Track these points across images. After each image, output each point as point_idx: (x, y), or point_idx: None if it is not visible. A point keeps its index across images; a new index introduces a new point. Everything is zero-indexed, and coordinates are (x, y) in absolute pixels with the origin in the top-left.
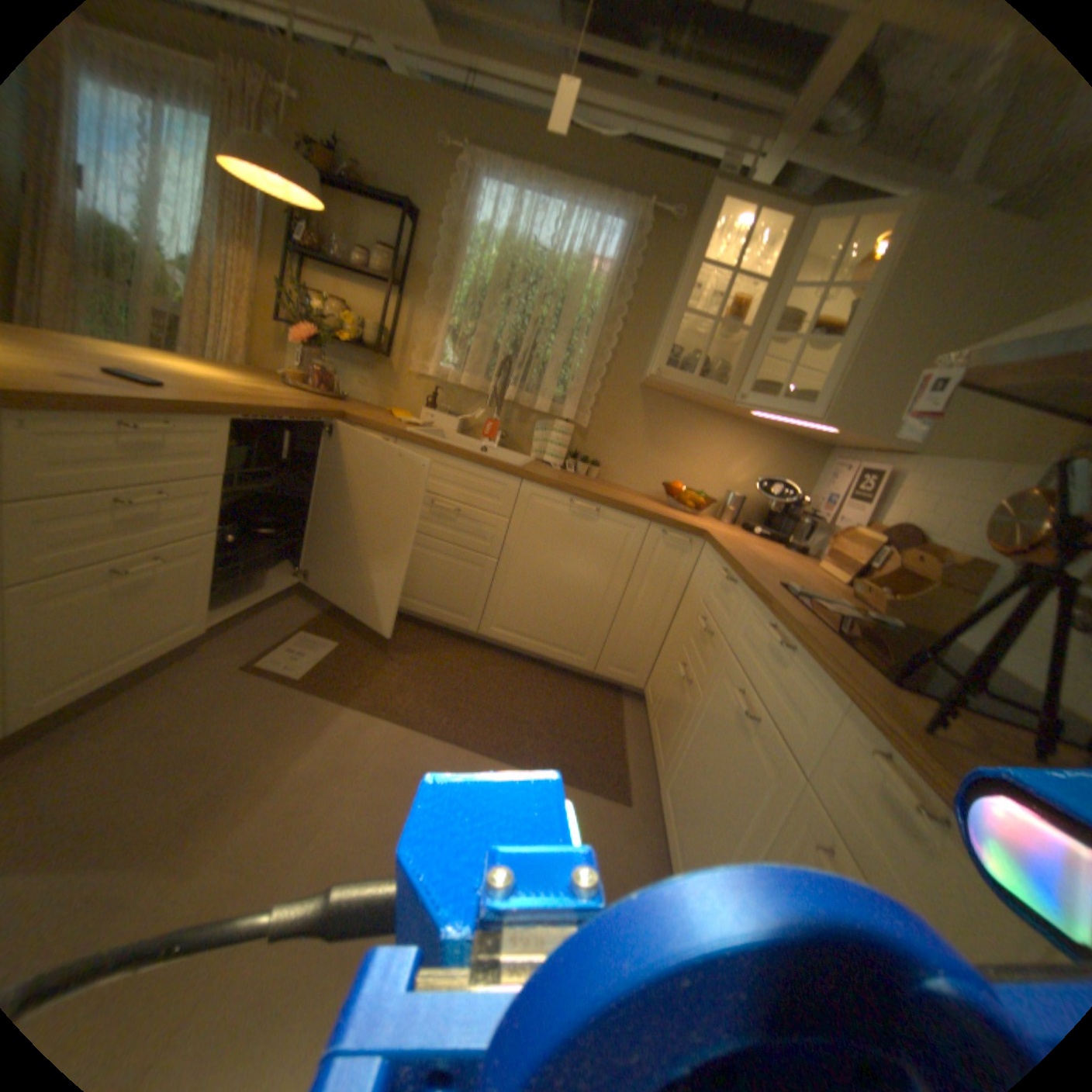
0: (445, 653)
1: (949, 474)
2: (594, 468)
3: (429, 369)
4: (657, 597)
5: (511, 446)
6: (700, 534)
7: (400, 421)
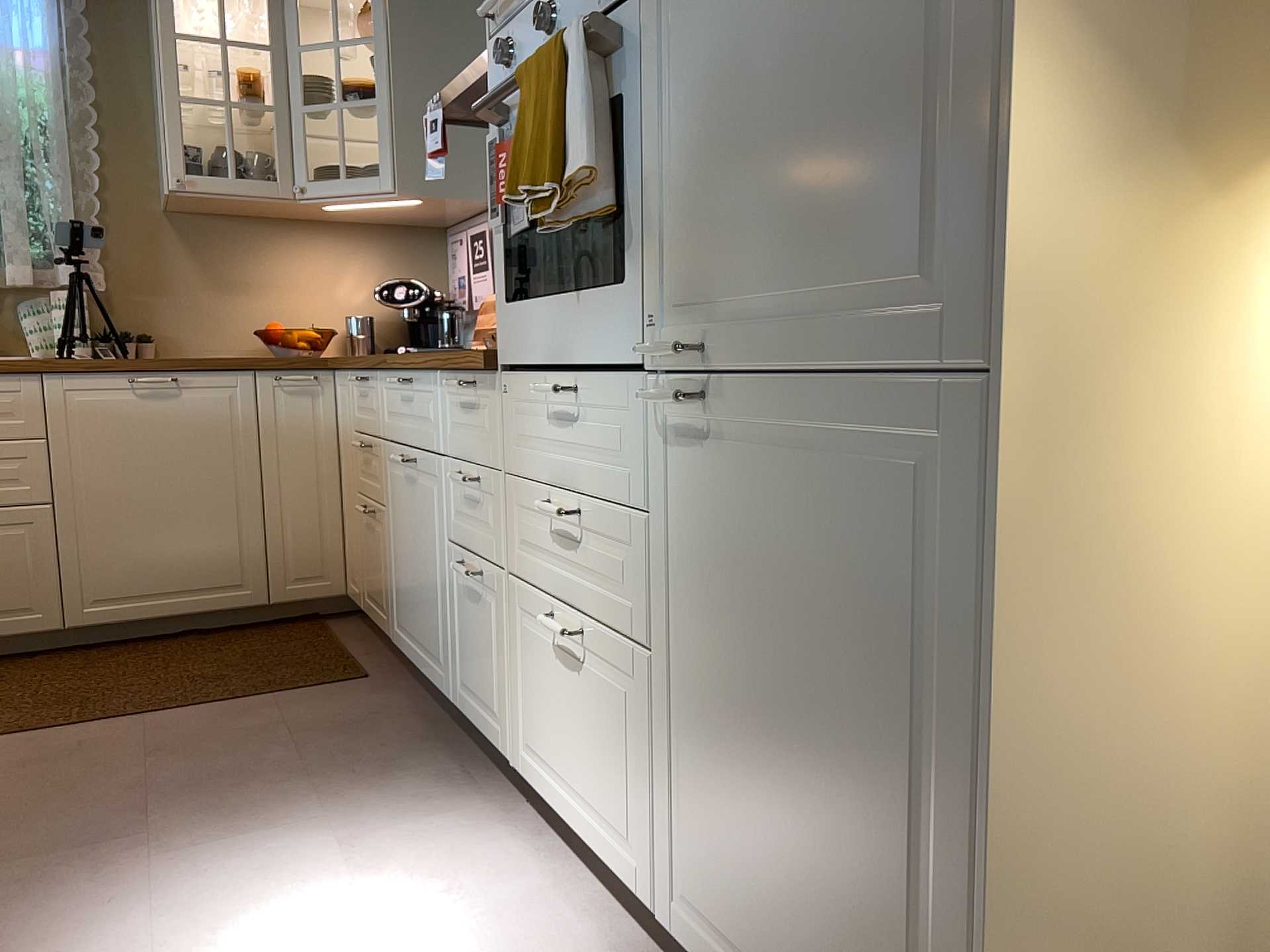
0: (25, 673)
1: None
2: (145, 343)
3: None
4: (306, 462)
5: None
6: (321, 361)
7: None
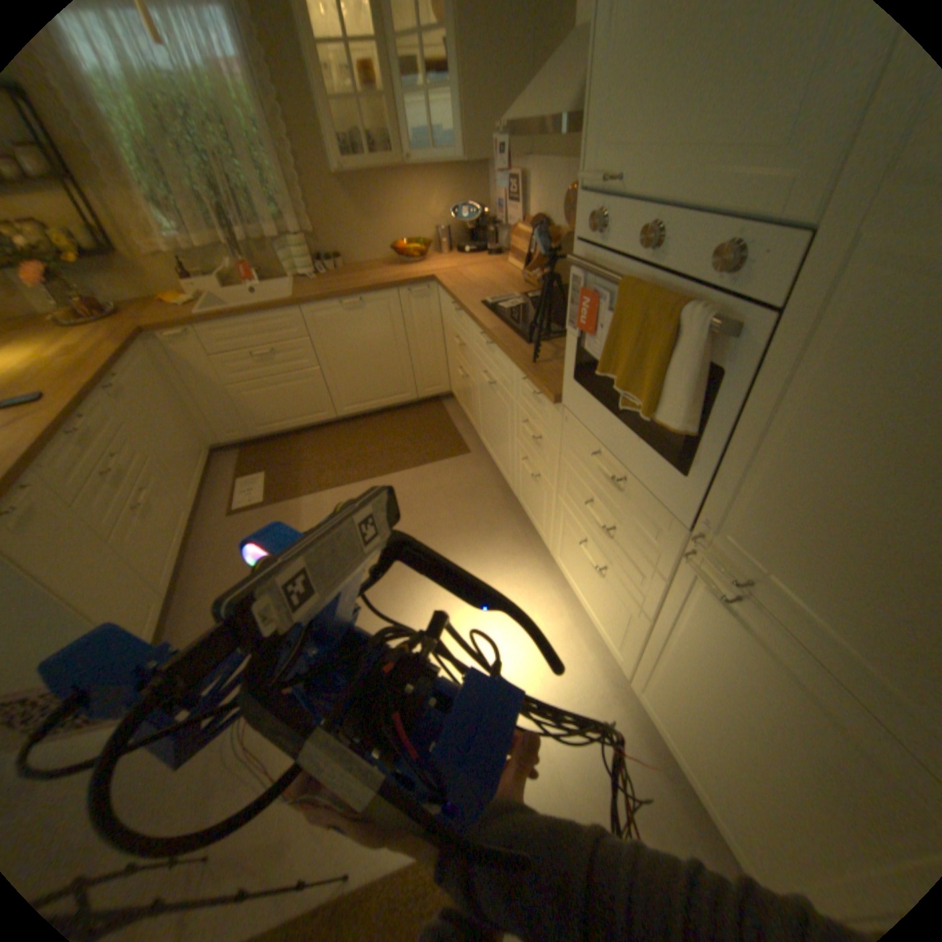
0: (326, 439)
1: (546, 170)
2: (336, 259)
3: (154, 244)
4: (427, 334)
5: (265, 274)
6: (430, 280)
7: (173, 305)
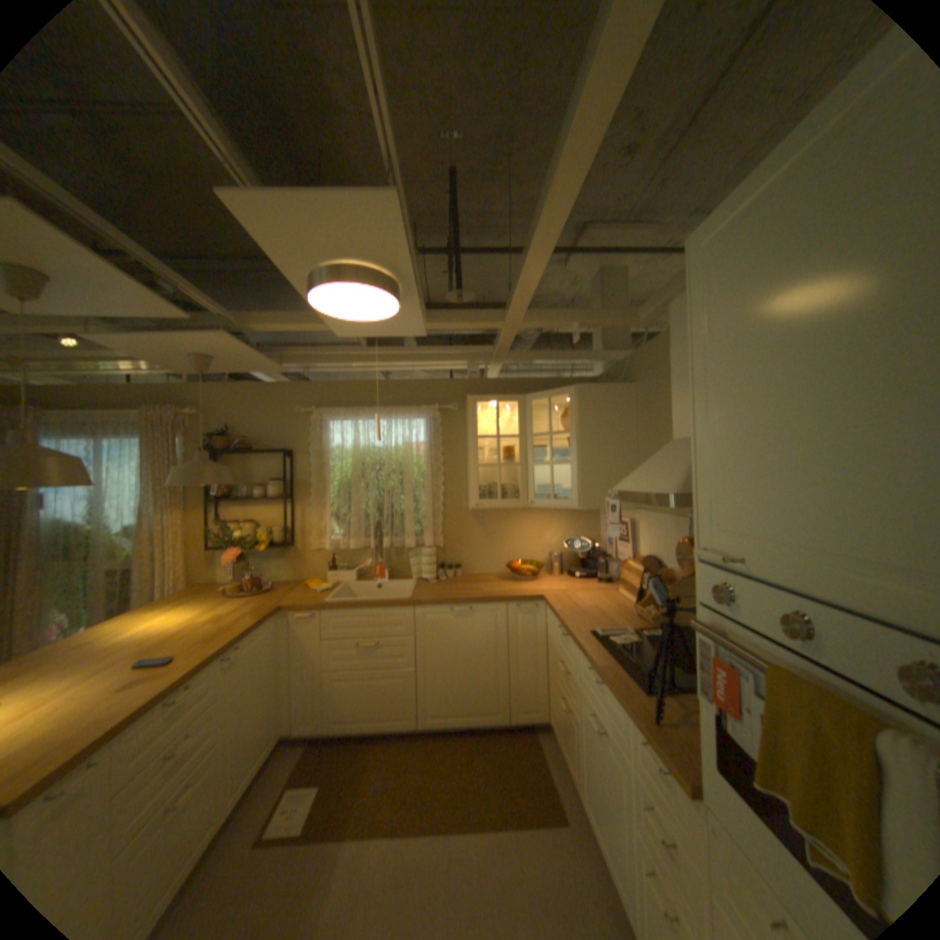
0: (399, 757)
1: (655, 521)
2: (458, 568)
3: (324, 543)
4: (531, 650)
5: (396, 573)
6: (540, 598)
7: (315, 590)
